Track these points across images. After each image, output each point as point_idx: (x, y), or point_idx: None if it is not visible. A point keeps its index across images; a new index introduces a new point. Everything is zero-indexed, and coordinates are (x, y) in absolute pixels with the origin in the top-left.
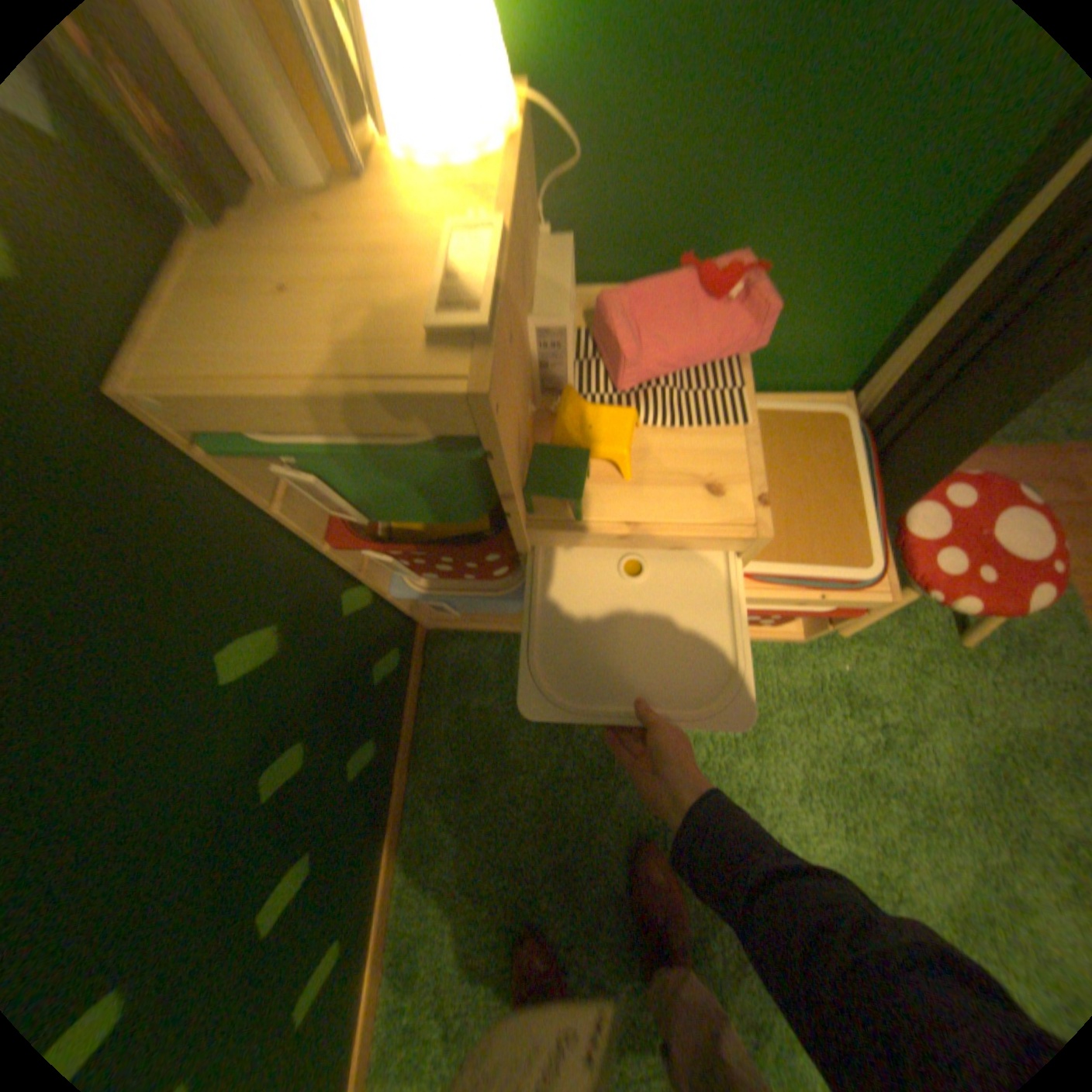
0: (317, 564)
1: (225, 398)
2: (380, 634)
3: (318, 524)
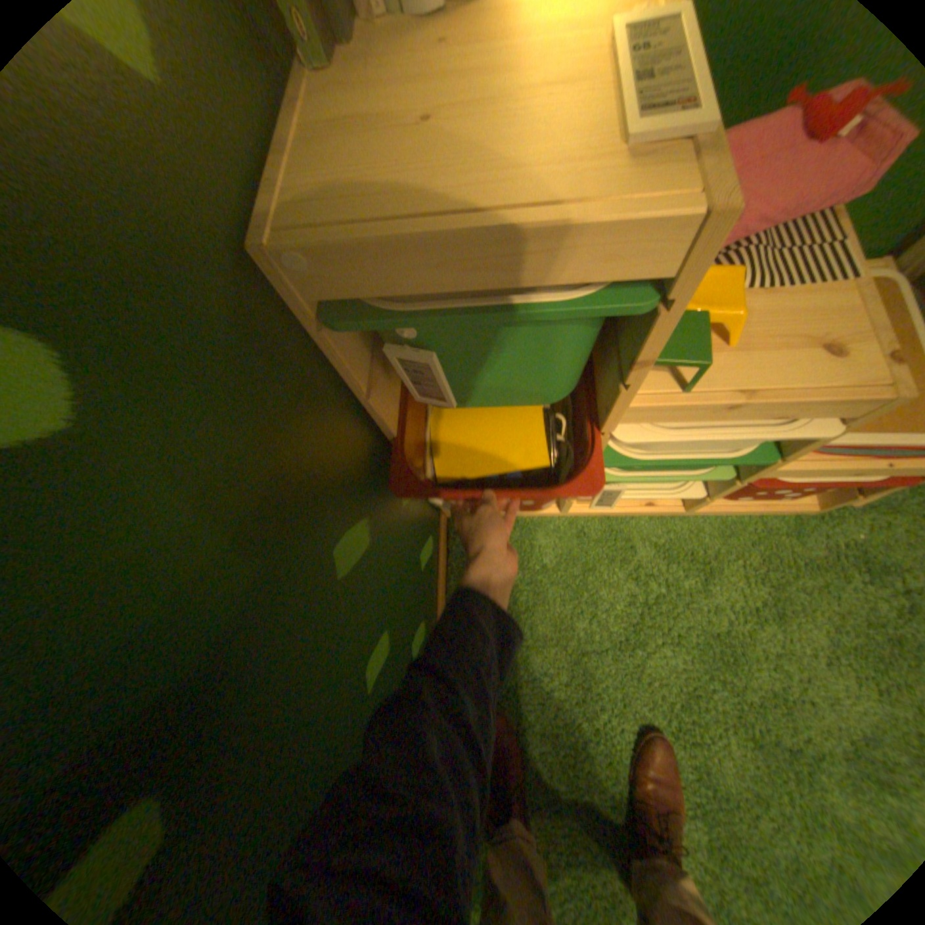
0: (391, 454)
1: (383, 244)
2: (423, 522)
3: (394, 413)
